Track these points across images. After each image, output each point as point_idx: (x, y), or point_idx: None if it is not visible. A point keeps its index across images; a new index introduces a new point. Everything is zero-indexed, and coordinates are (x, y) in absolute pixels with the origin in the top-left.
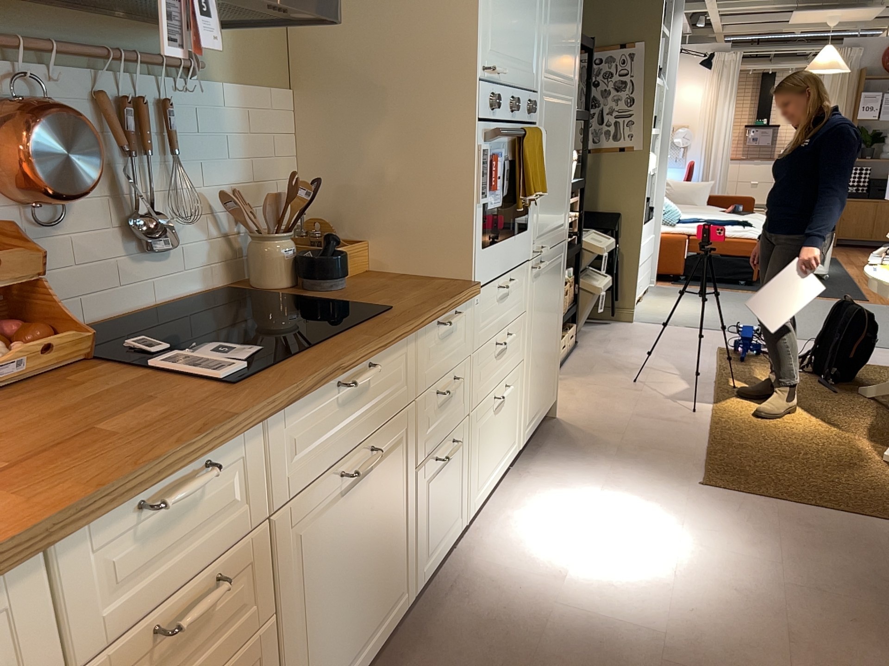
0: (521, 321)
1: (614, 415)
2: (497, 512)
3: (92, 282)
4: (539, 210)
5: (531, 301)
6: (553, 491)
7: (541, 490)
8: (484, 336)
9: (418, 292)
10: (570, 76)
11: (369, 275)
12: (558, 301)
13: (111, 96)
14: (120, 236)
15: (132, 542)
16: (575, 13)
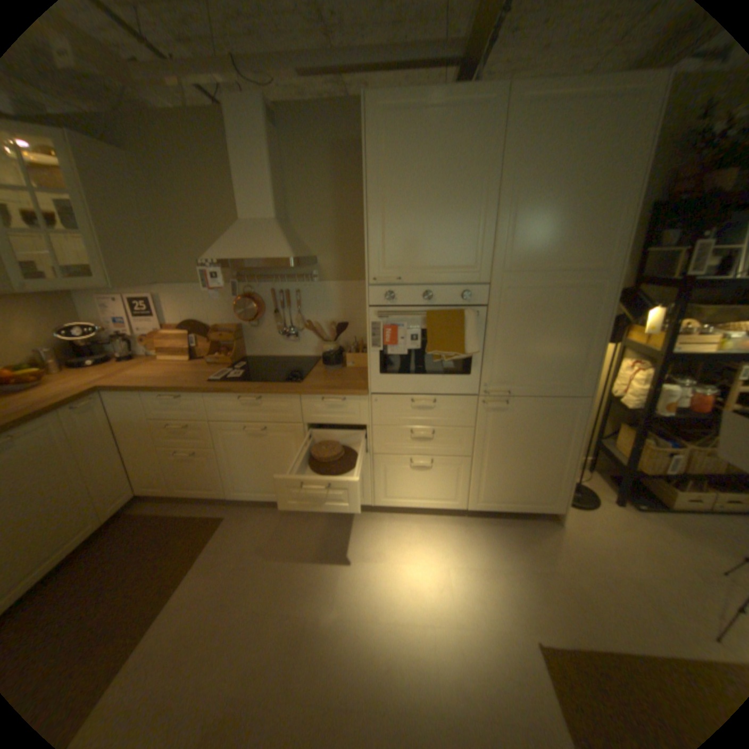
0: (460, 430)
1: (613, 566)
2: (413, 521)
3: (270, 344)
4: (495, 365)
5: (481, 423)
6: (453, 543)
7: (450, 537)
8: (389, 421)
9: (334, 382)
10: (590, 261)
11: (363, 369)
12: (561, 440)
13: (276, 289)
14: (281, 332)
15: (161, 403)
16: (601, 204)
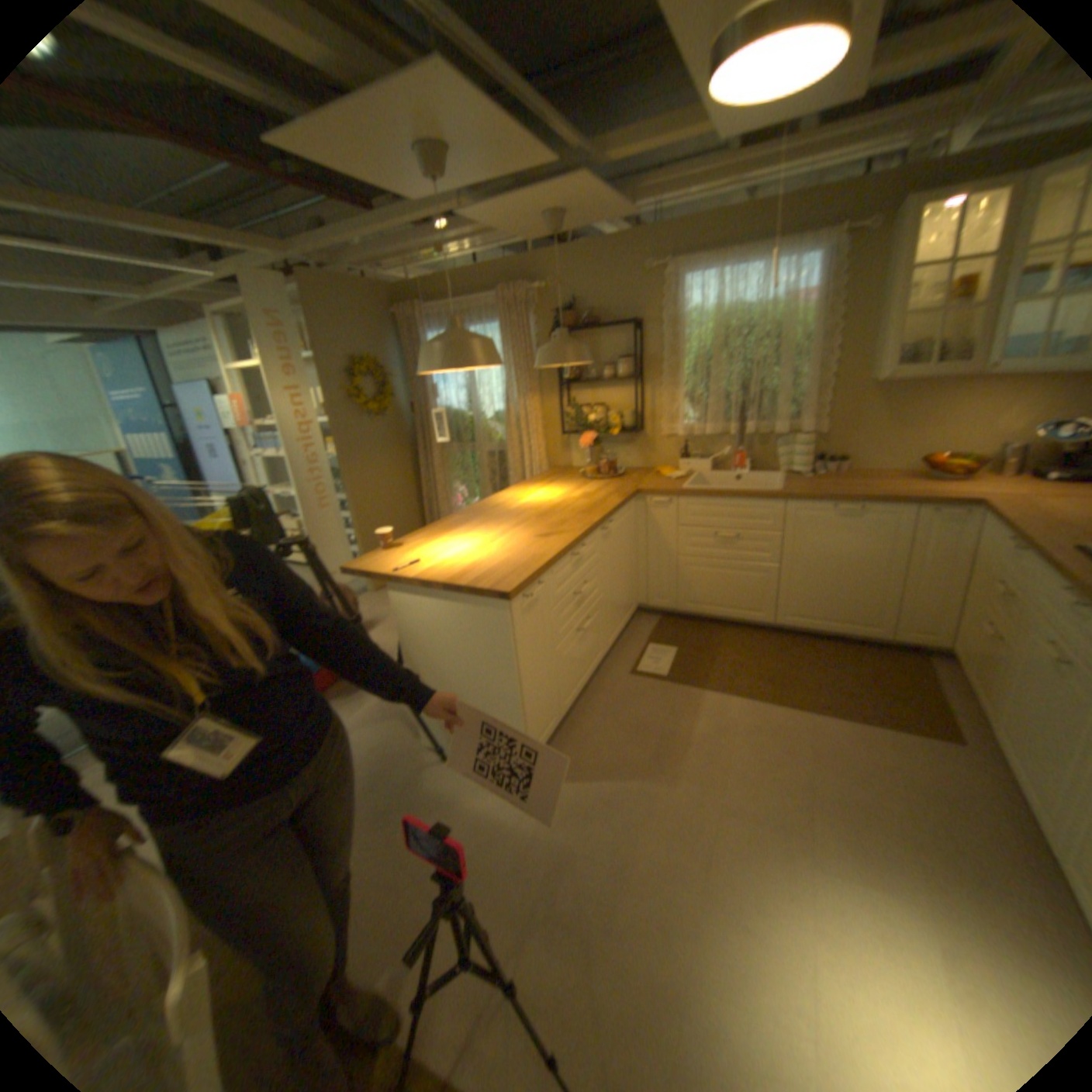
0: None
1: None
2: None
3: None
4: None
5: None
6: None
7: None
8: None
9: None
10: None
11: None
12: None
13: None
14: None
15: (1013, 548)
16: None
